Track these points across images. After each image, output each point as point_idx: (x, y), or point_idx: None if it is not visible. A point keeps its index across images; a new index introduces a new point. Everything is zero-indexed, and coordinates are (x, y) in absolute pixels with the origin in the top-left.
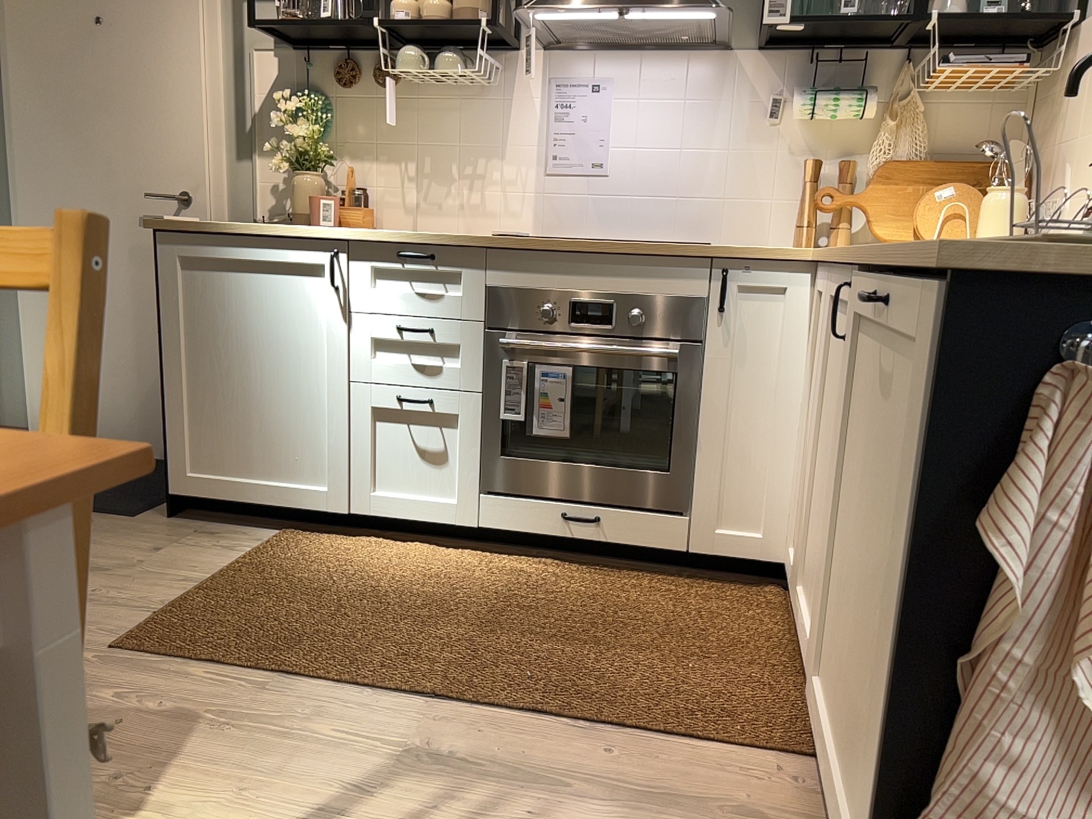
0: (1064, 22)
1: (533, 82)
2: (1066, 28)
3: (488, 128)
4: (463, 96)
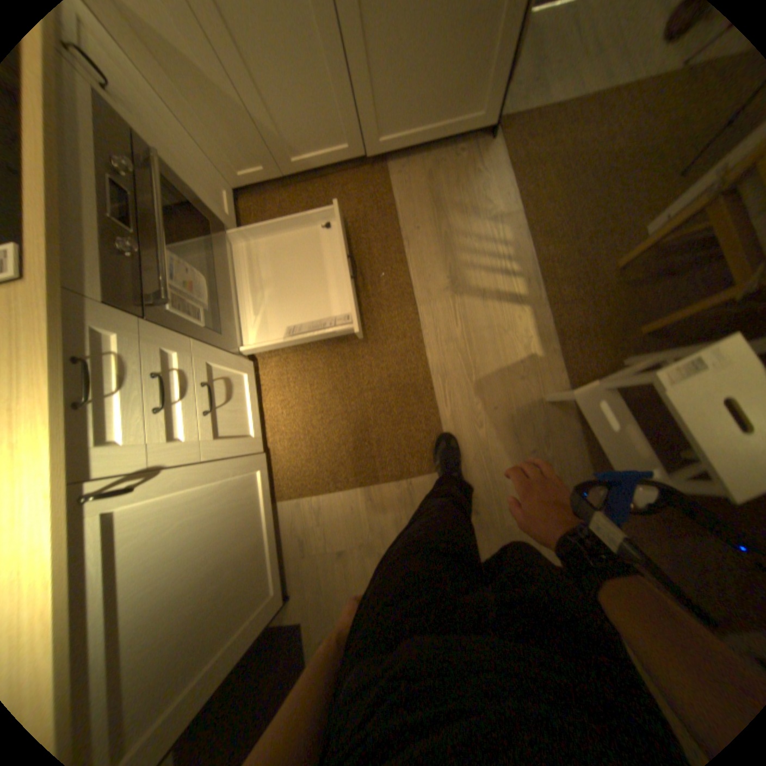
0: None
1: None
2: None
3: None
4: None
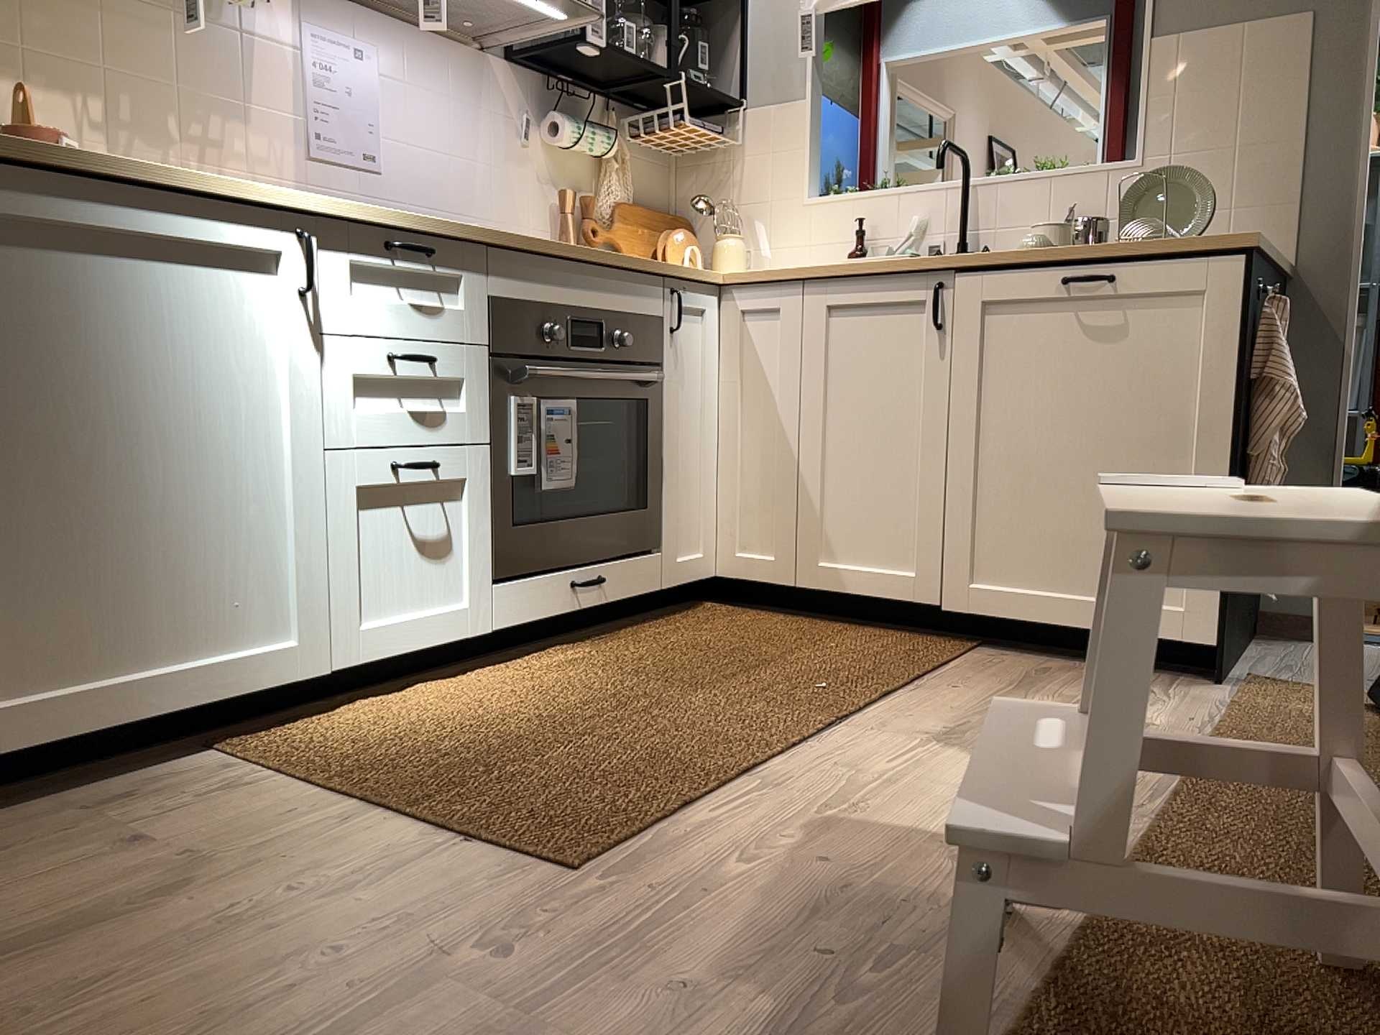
0: (741, 105)
1: (286, 20)
2: (733, 109)
3: (227, 71)
4: (182, 9)
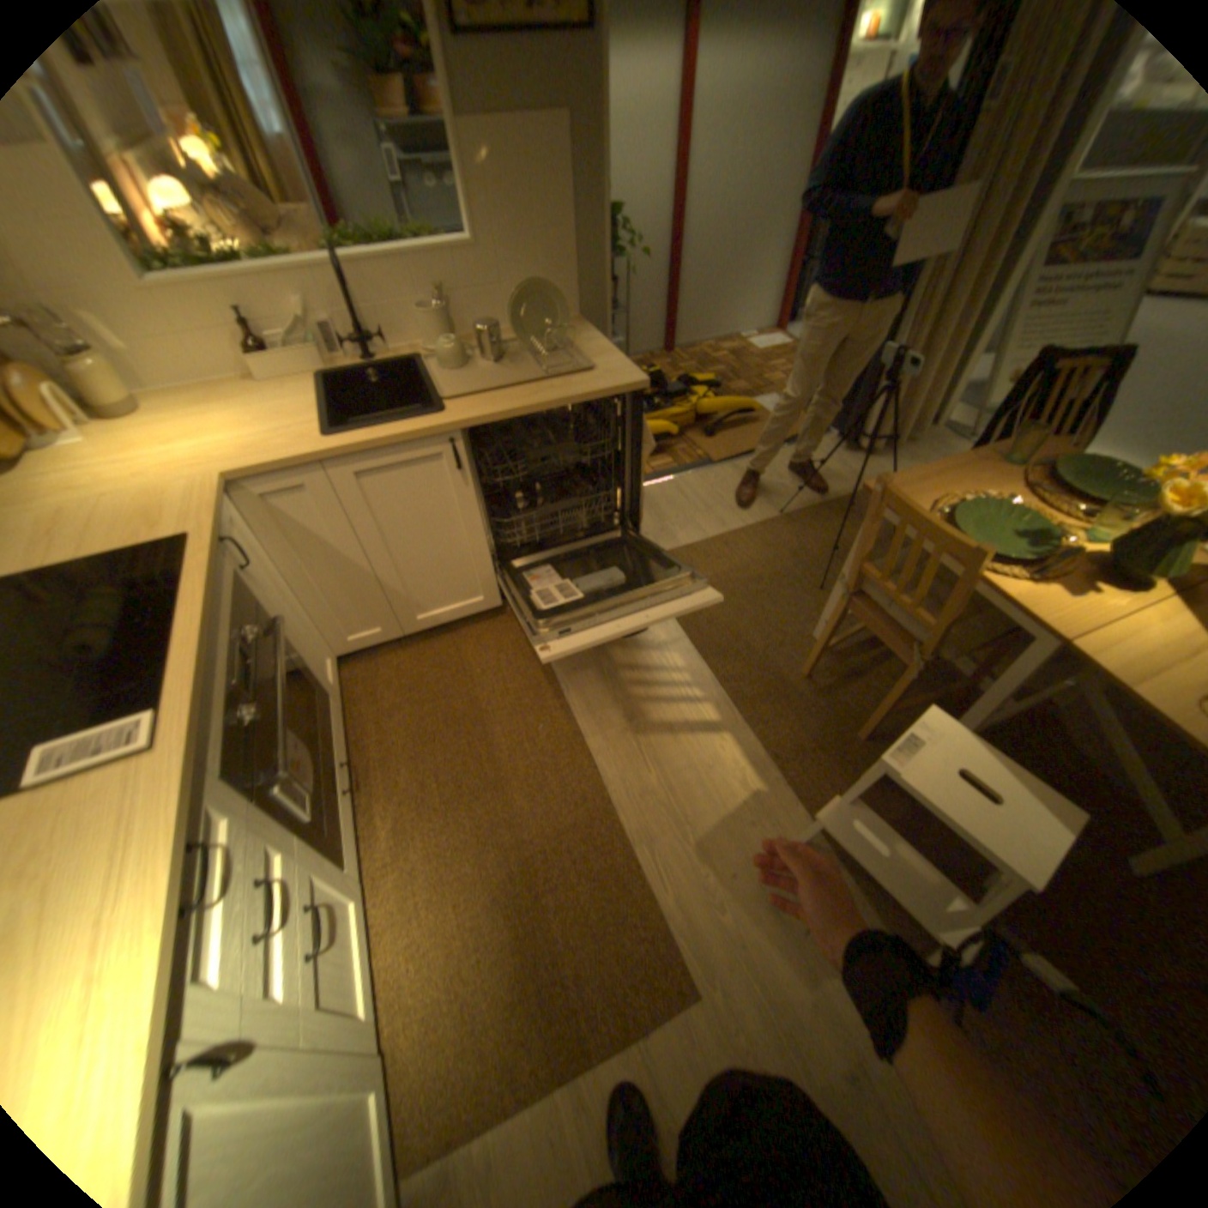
0: None
1: None
2: None
3: None
4: None
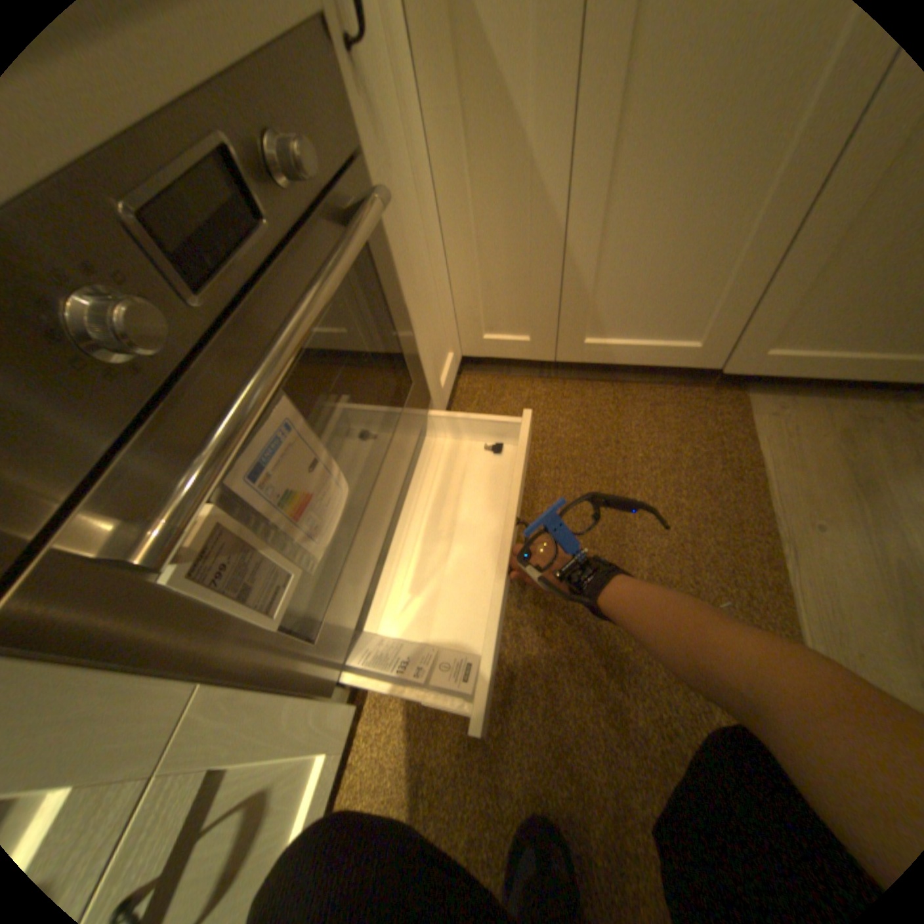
0: None
1: None
2: None
3: None
4: None
